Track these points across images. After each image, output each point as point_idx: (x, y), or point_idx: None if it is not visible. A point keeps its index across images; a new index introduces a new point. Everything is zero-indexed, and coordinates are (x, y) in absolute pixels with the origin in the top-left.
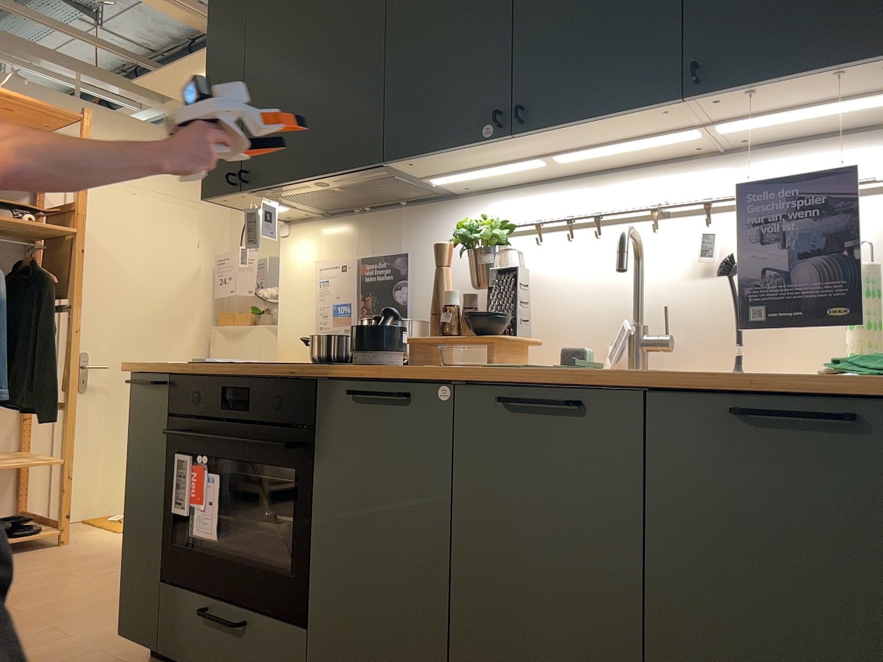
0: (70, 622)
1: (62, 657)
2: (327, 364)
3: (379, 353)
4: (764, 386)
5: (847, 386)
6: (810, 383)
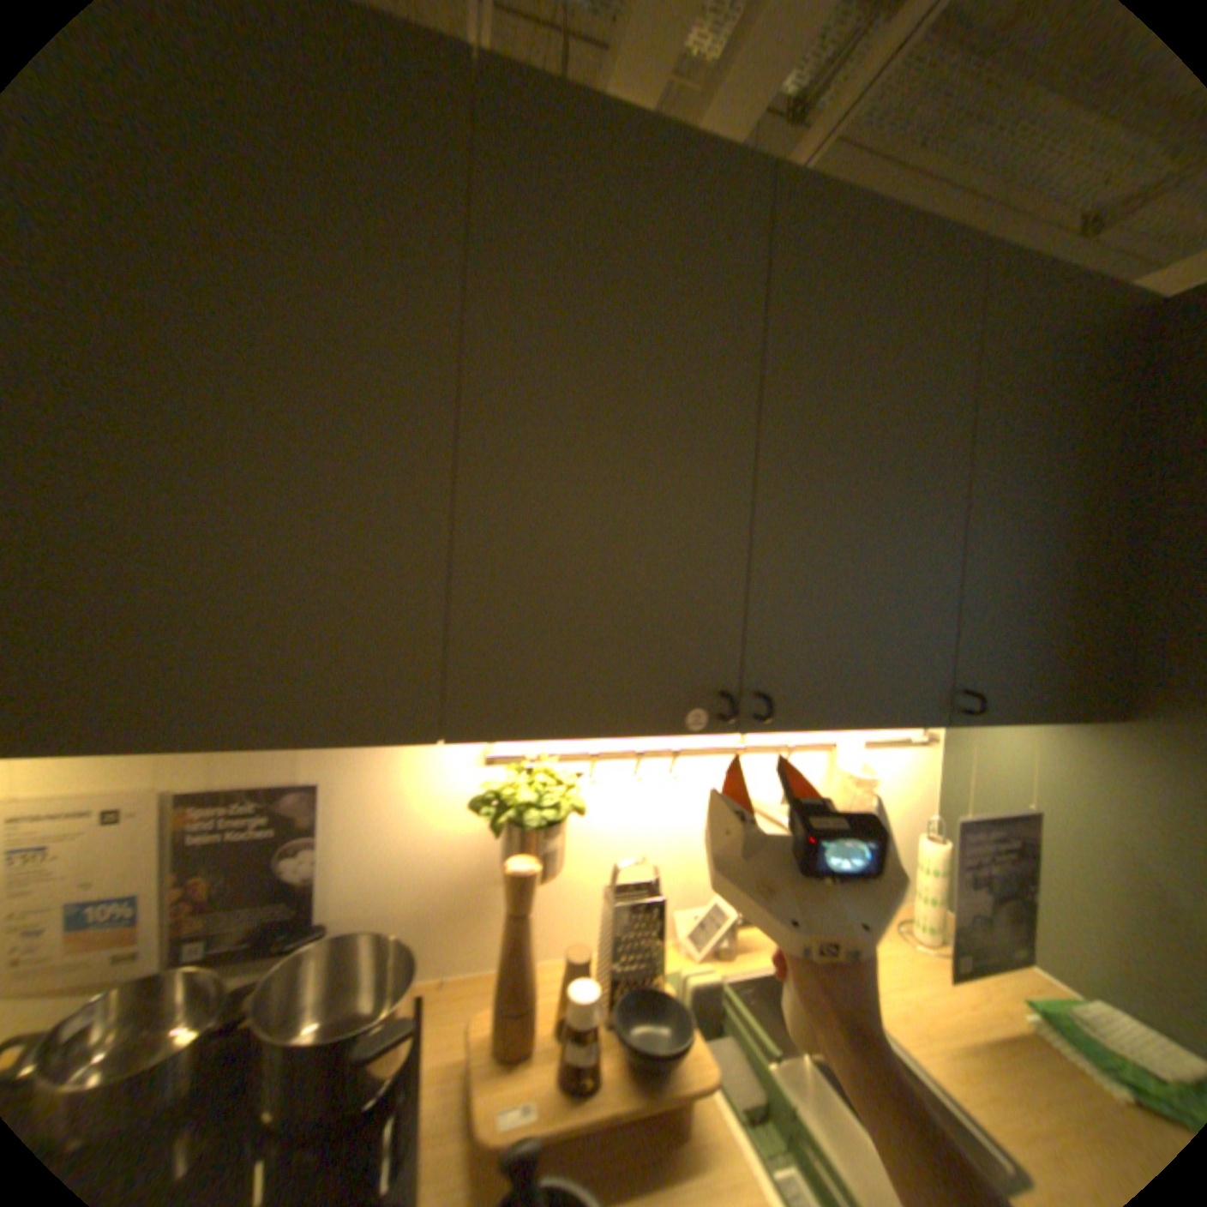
0: None
1: None
2: None
3: None
4: None
5: None
6: None
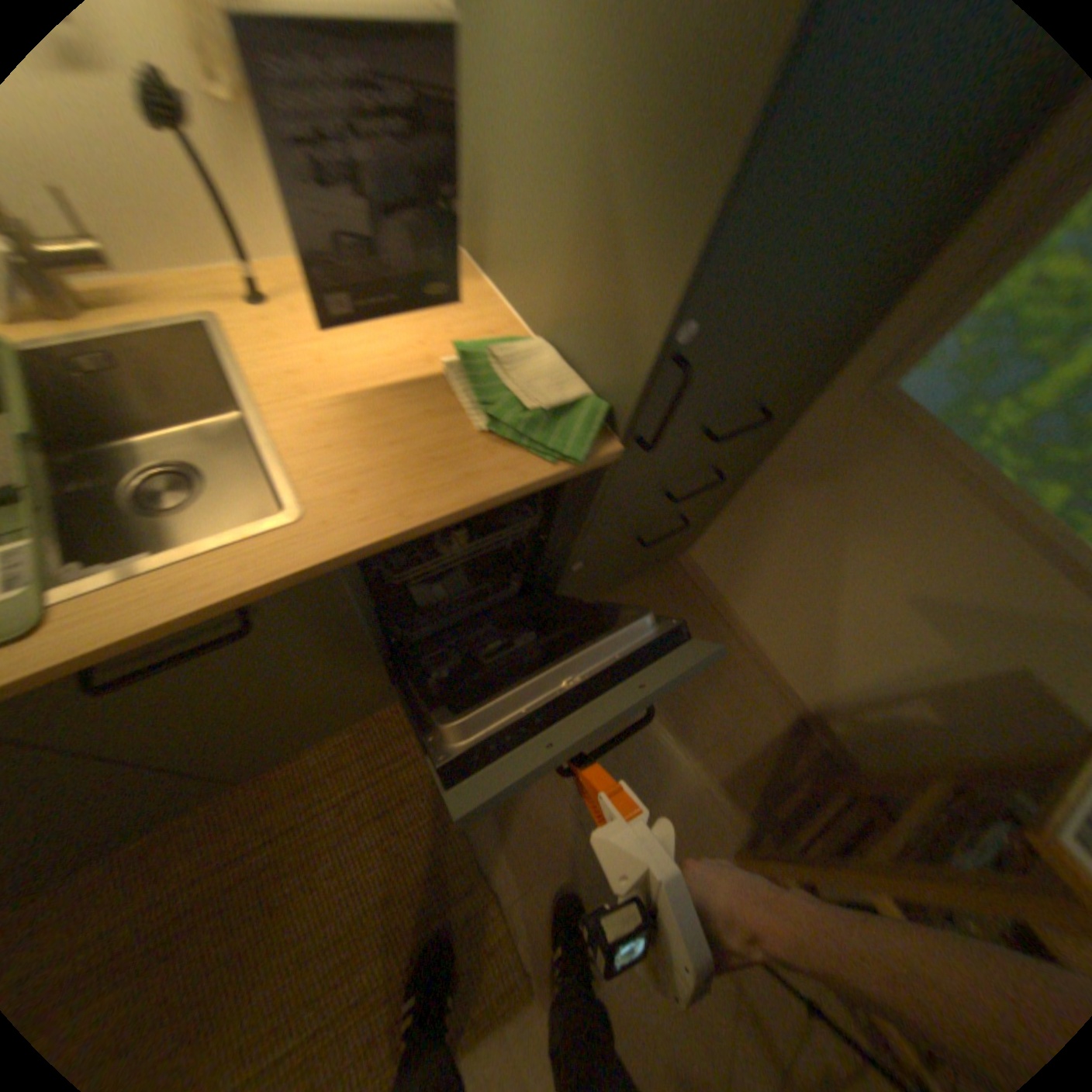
0: None
1: None
2: None
3: None
4: (473, 513)
5: (533, 476)
6: (502, 482)
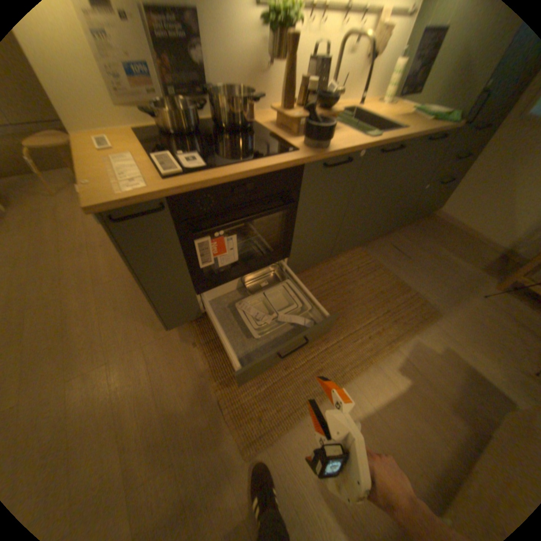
0: (75, 365)
1: (135, 365)
2: (294, 151)
3: (327, 139)
4: (437, 131)
5: (445, 127)
6: (439, 127)
